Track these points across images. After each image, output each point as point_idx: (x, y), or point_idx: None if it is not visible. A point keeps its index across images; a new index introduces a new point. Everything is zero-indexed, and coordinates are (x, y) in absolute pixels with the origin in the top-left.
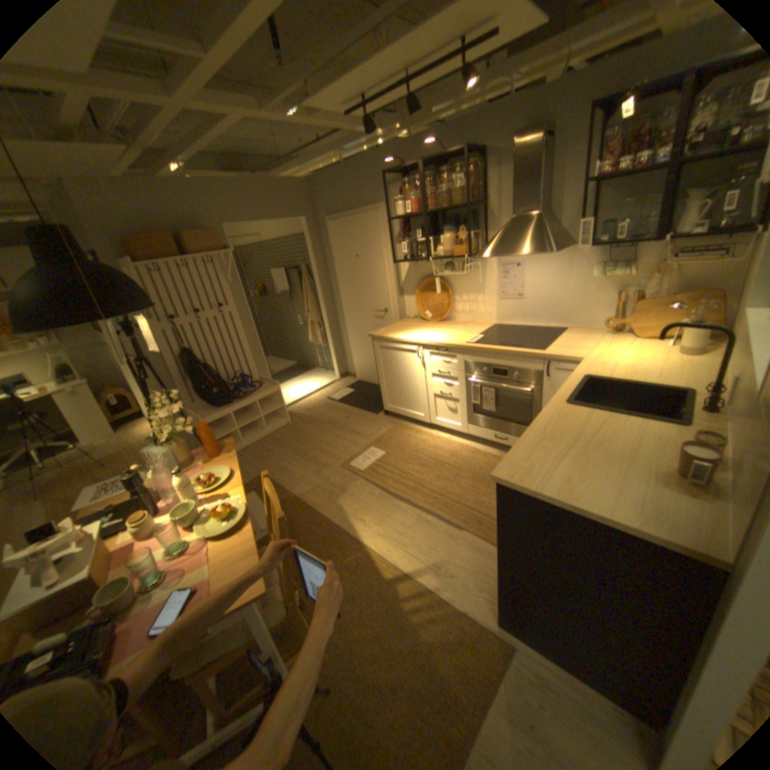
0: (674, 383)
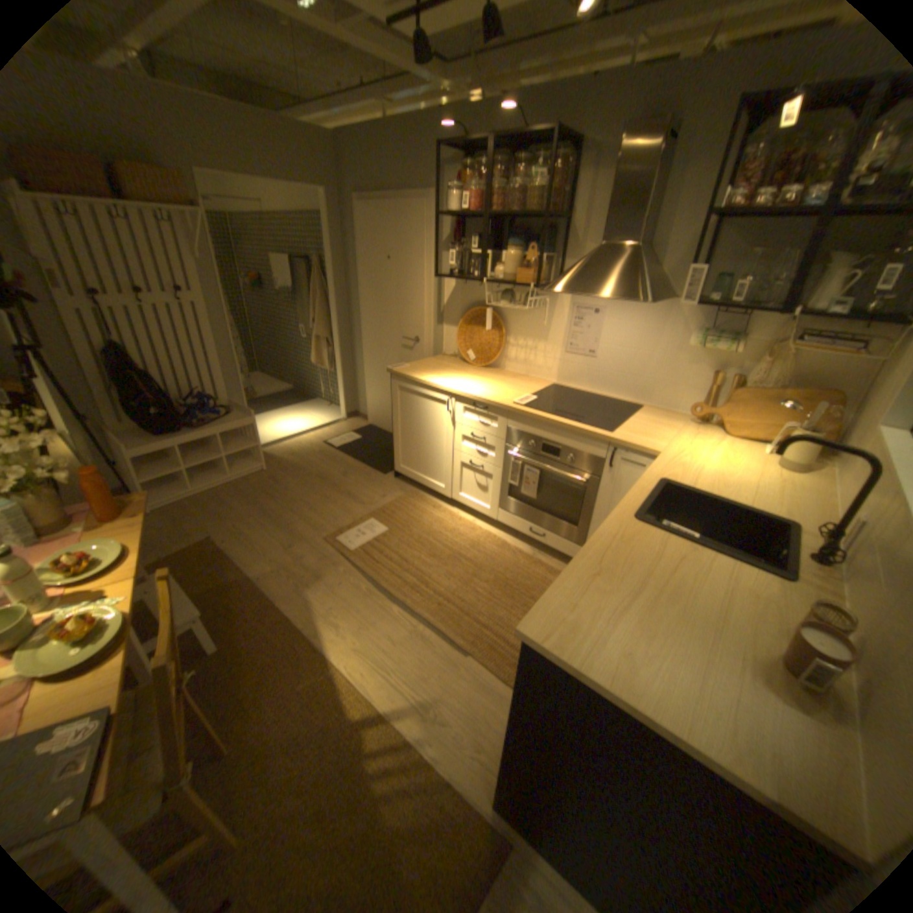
0: (774, 511)
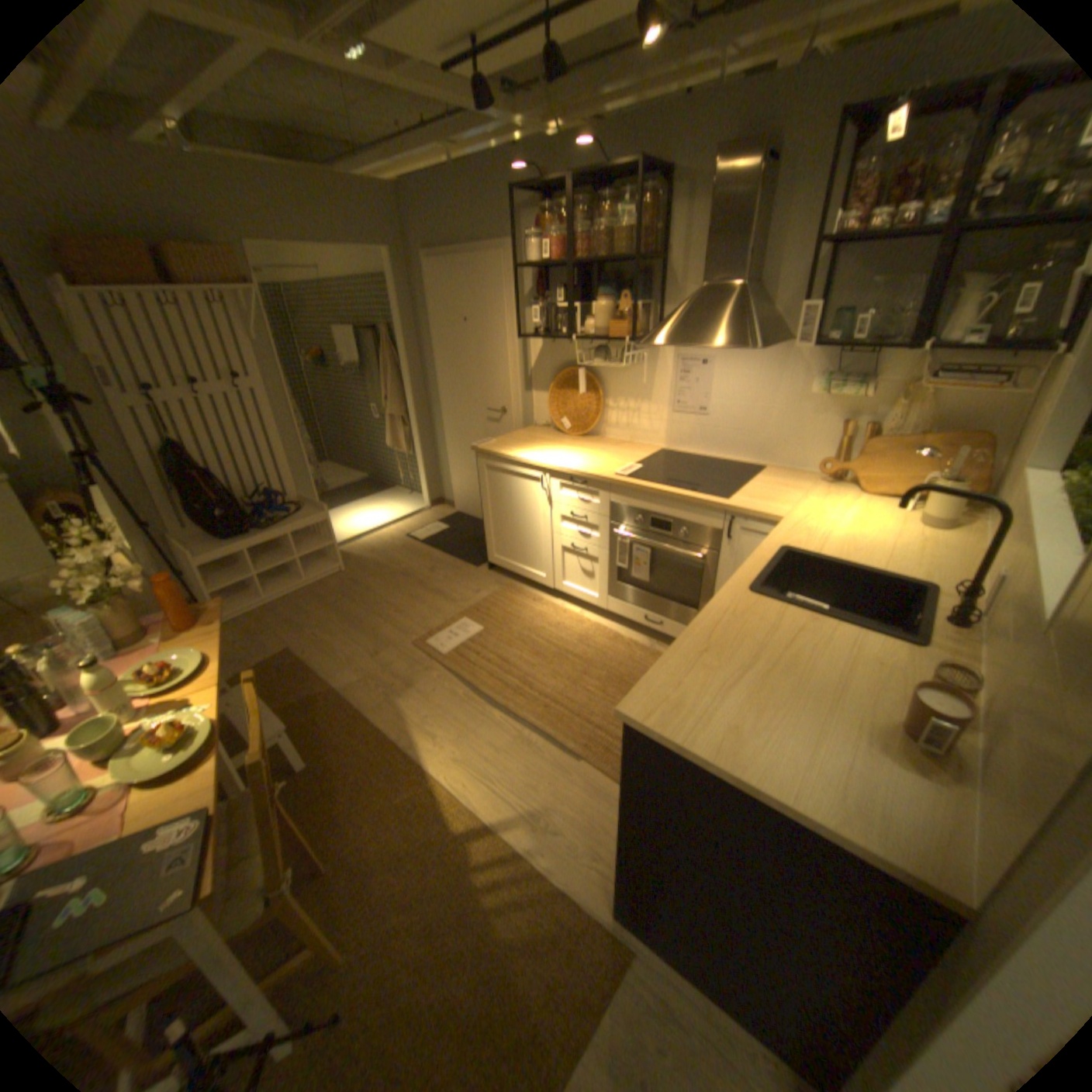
0: (910, 572)
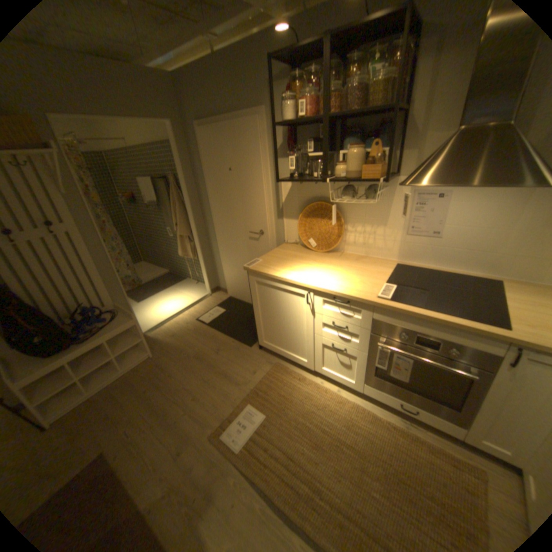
0: None
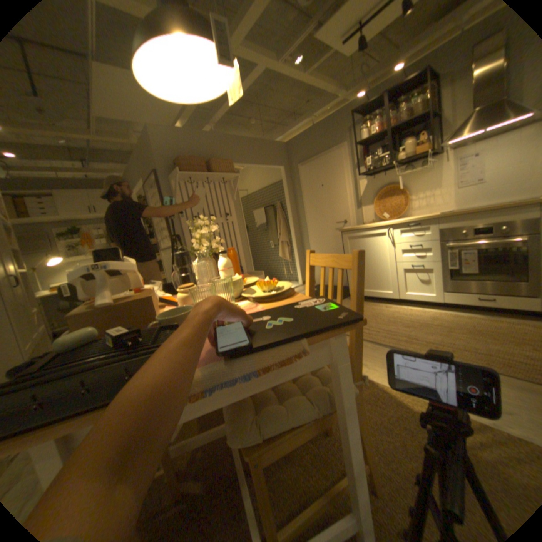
0: None
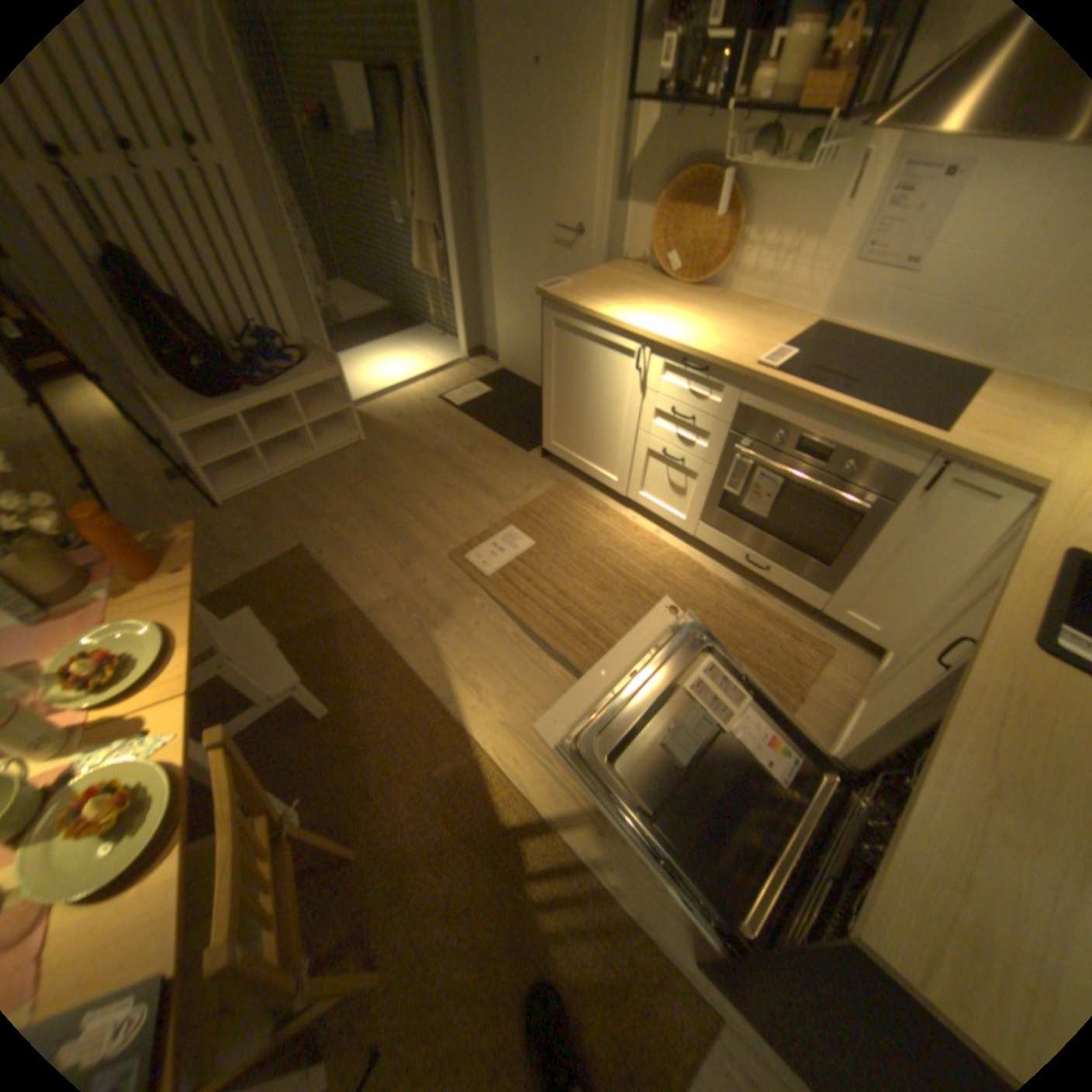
0: None
